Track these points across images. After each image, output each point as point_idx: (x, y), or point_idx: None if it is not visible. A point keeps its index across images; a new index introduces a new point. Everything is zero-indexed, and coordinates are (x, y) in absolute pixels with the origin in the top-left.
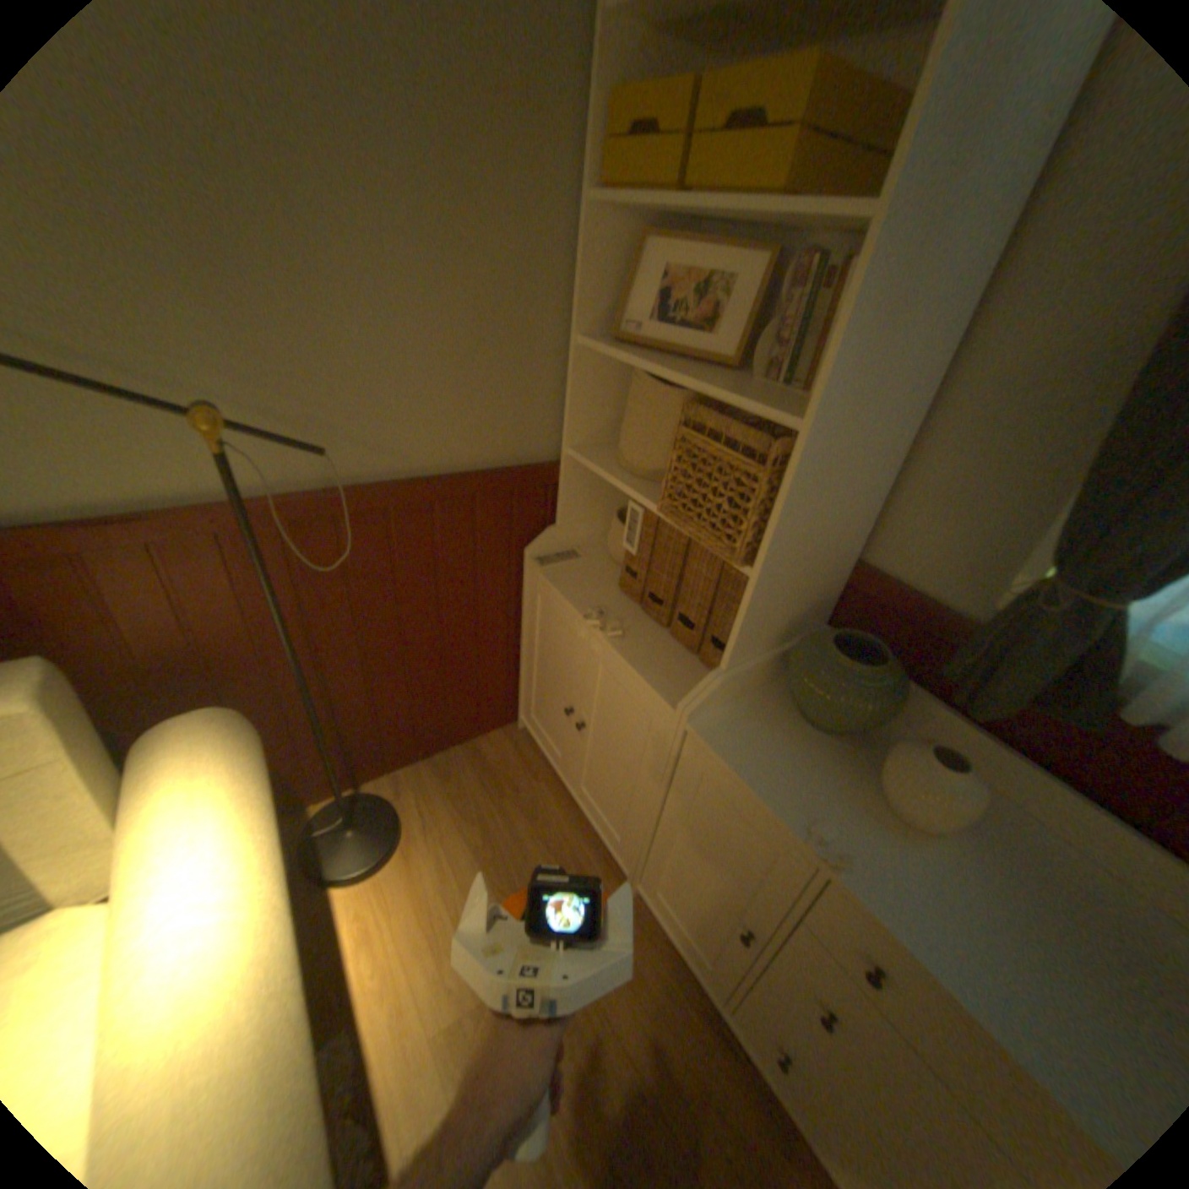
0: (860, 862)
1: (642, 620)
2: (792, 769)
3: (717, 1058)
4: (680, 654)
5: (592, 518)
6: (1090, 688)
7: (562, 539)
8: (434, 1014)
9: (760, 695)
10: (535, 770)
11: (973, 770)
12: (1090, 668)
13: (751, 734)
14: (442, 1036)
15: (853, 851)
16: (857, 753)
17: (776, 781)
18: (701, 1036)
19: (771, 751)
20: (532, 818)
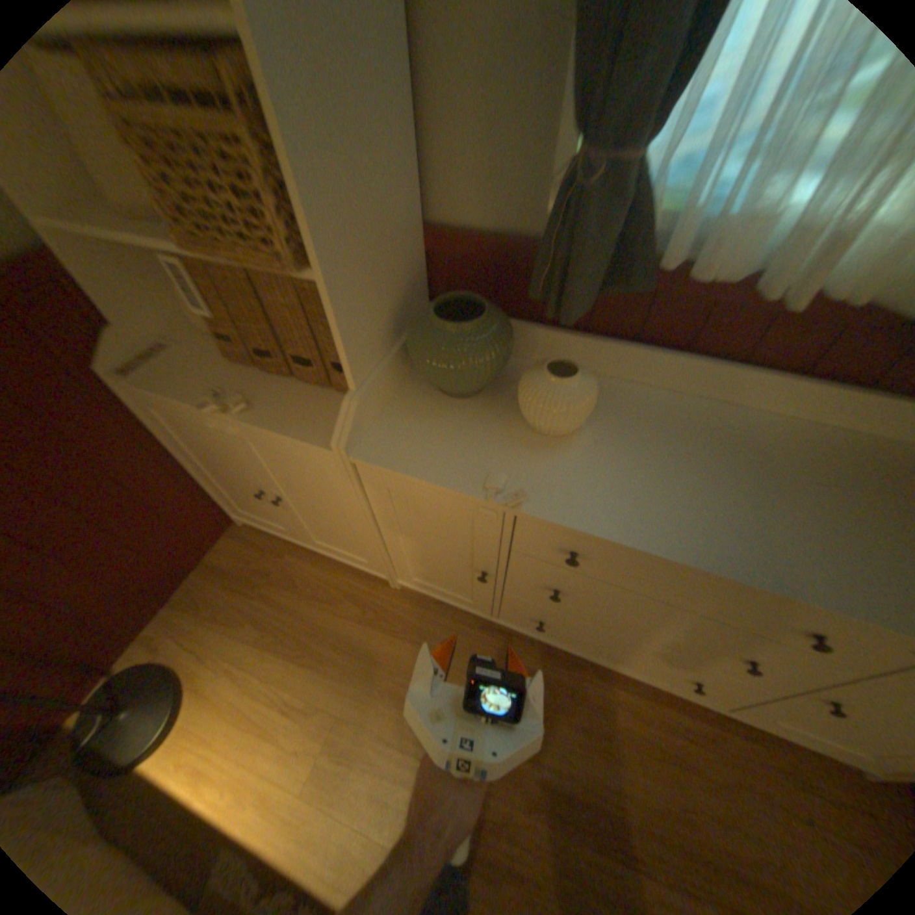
0: (530, 489)
1: (265, 381)
2: (452, 444)
3: (500, 647)
4: (315, 394)
5: (153, 299)
6: (635, 254)
7: (133, 336)
8: (290, 777)
9: (402, 394)
10: (273, 549)
11: (579, 369)
12: (632, 233)
13: (408, 433)
14: (306, 785)
15: (522, 483)
16: (495, 401)
17: (444, 462)
18: (485, 641)
19: (430, 438)
20: (291, 587)
